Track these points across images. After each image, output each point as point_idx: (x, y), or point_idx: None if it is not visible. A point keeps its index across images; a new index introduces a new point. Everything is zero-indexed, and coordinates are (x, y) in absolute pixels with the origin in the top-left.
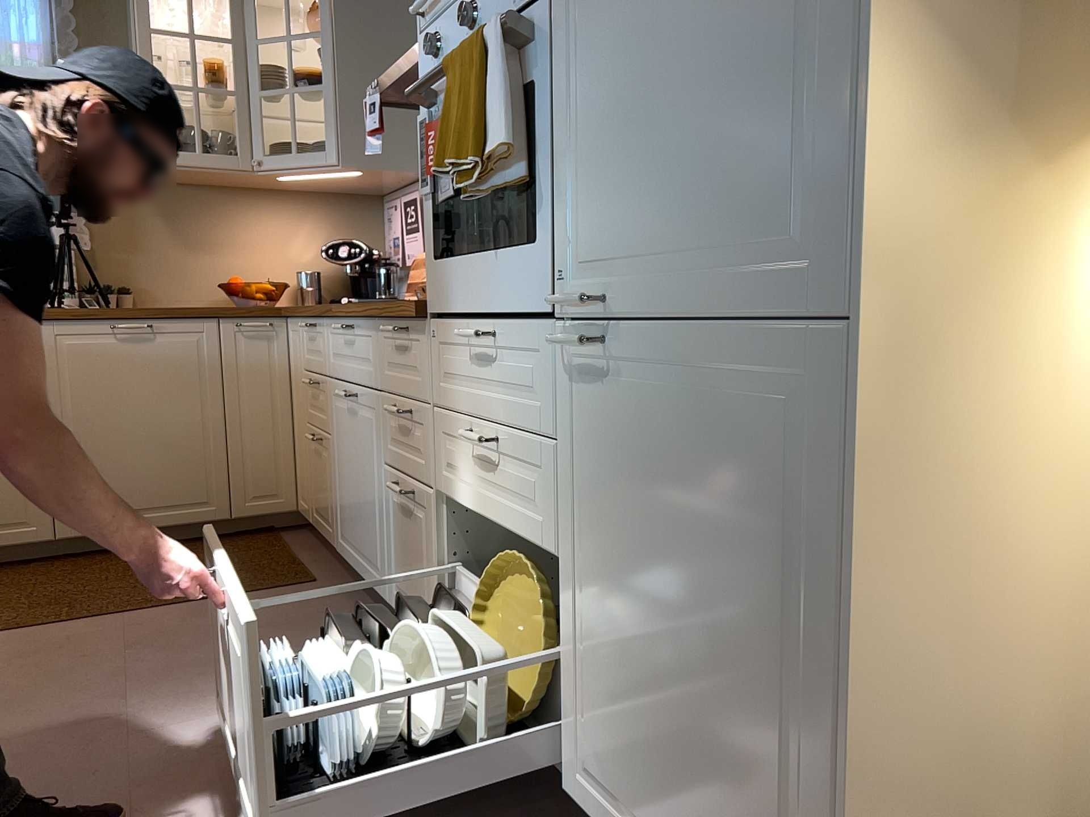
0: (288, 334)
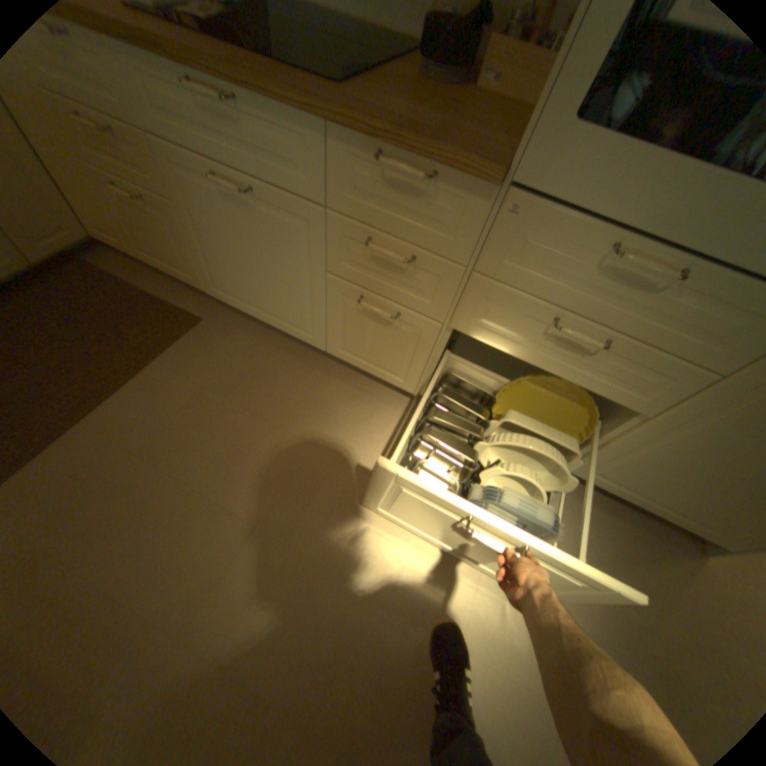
0: None
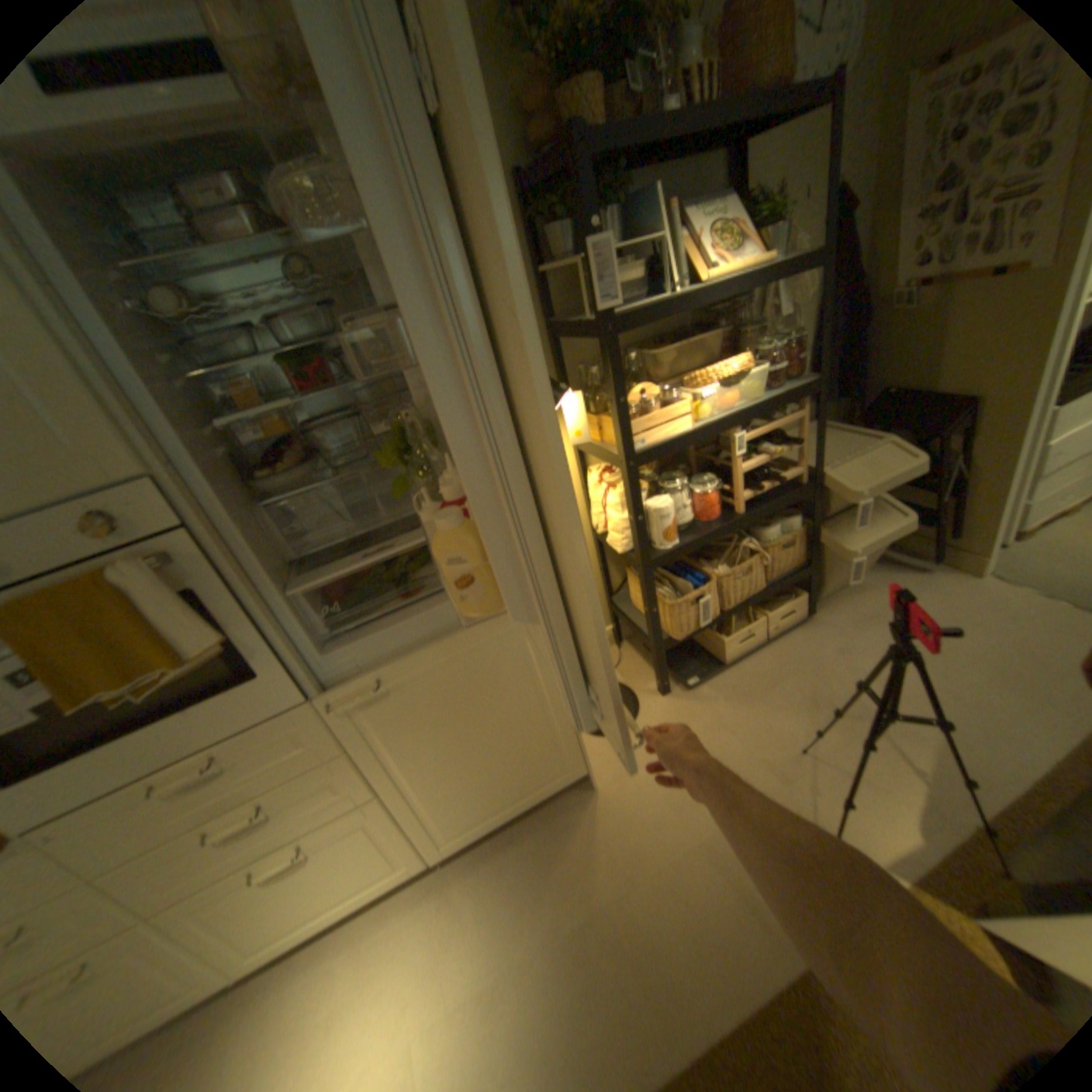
0: None
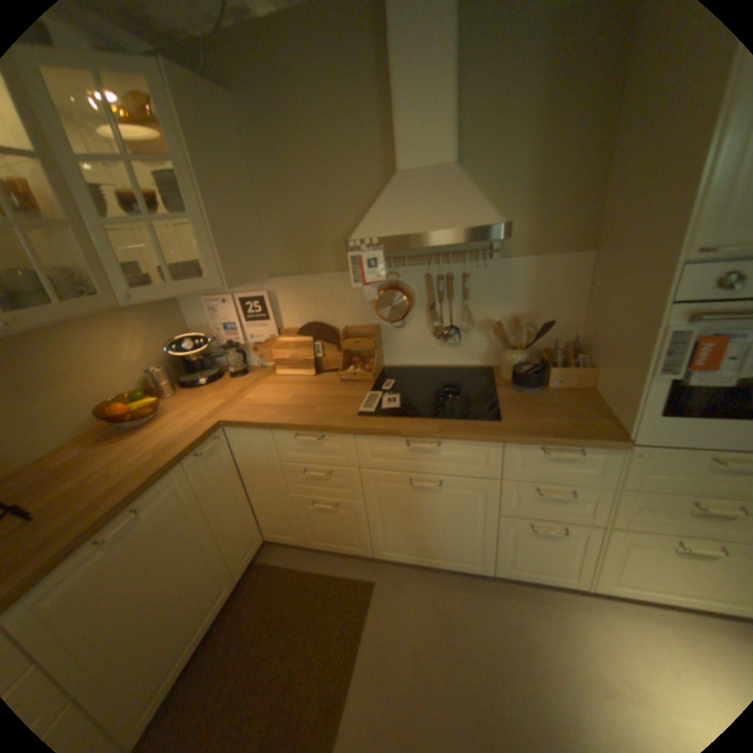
0: (231, 437)
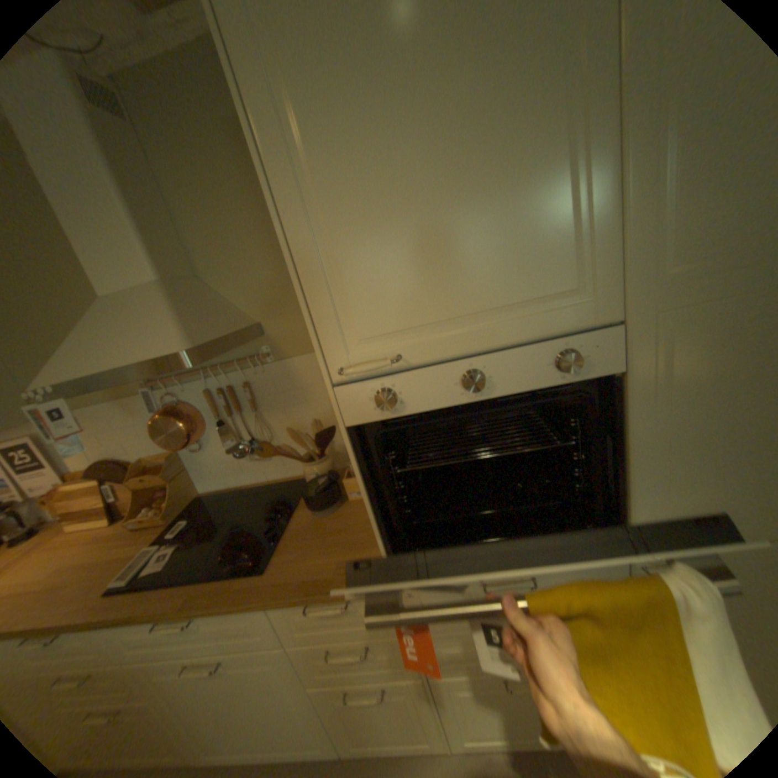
0: None
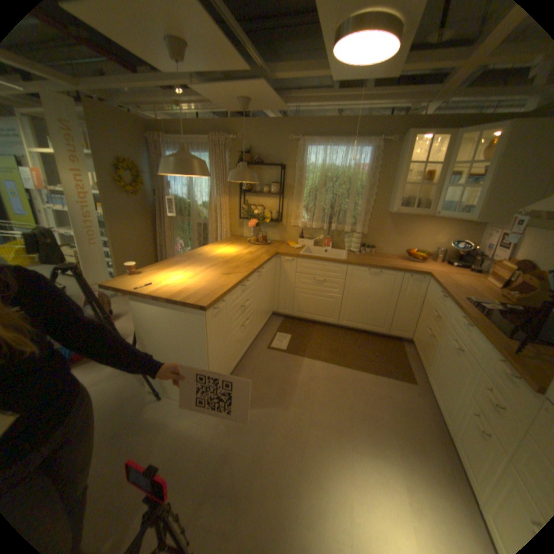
0: (430, 282)
